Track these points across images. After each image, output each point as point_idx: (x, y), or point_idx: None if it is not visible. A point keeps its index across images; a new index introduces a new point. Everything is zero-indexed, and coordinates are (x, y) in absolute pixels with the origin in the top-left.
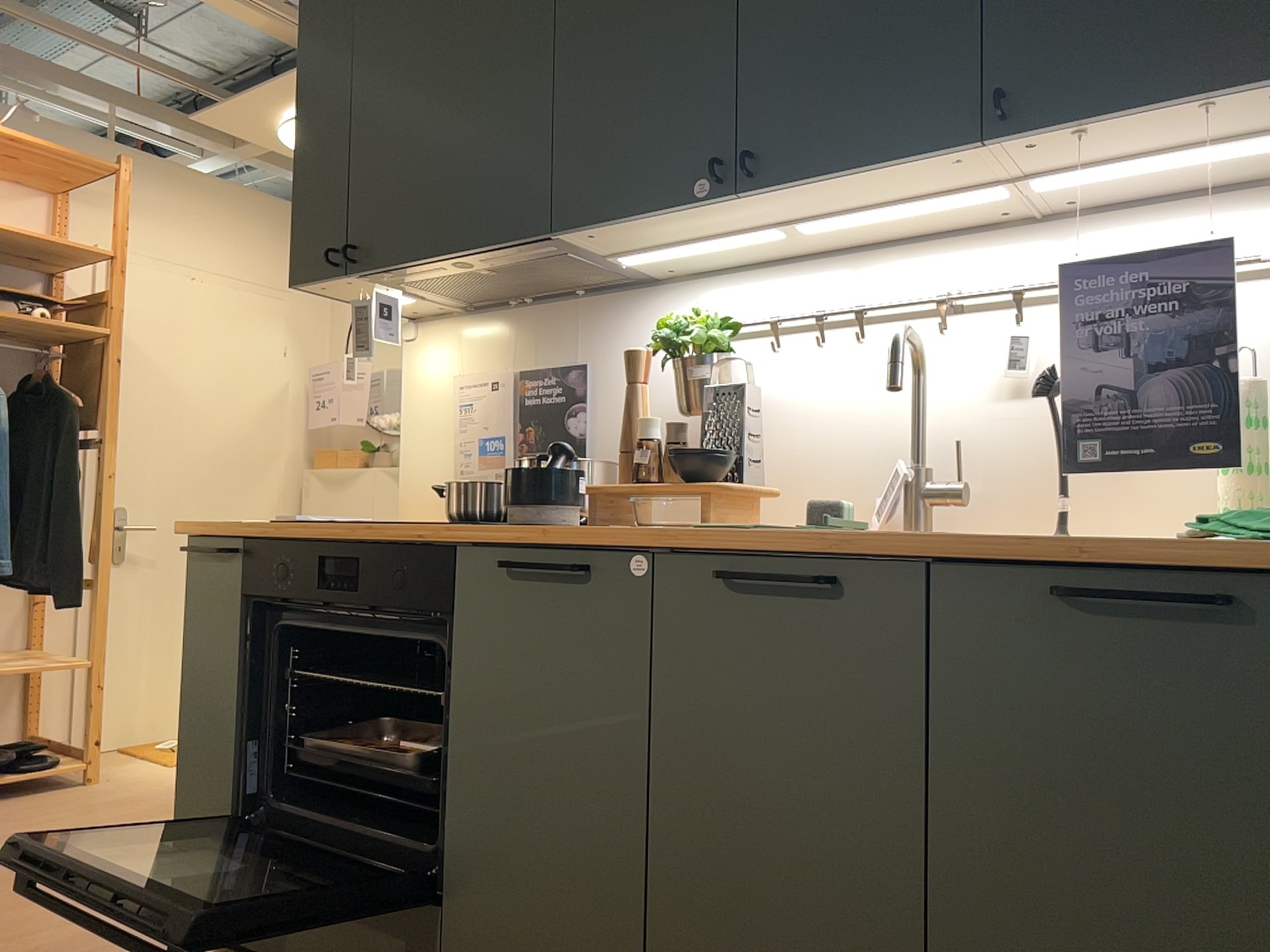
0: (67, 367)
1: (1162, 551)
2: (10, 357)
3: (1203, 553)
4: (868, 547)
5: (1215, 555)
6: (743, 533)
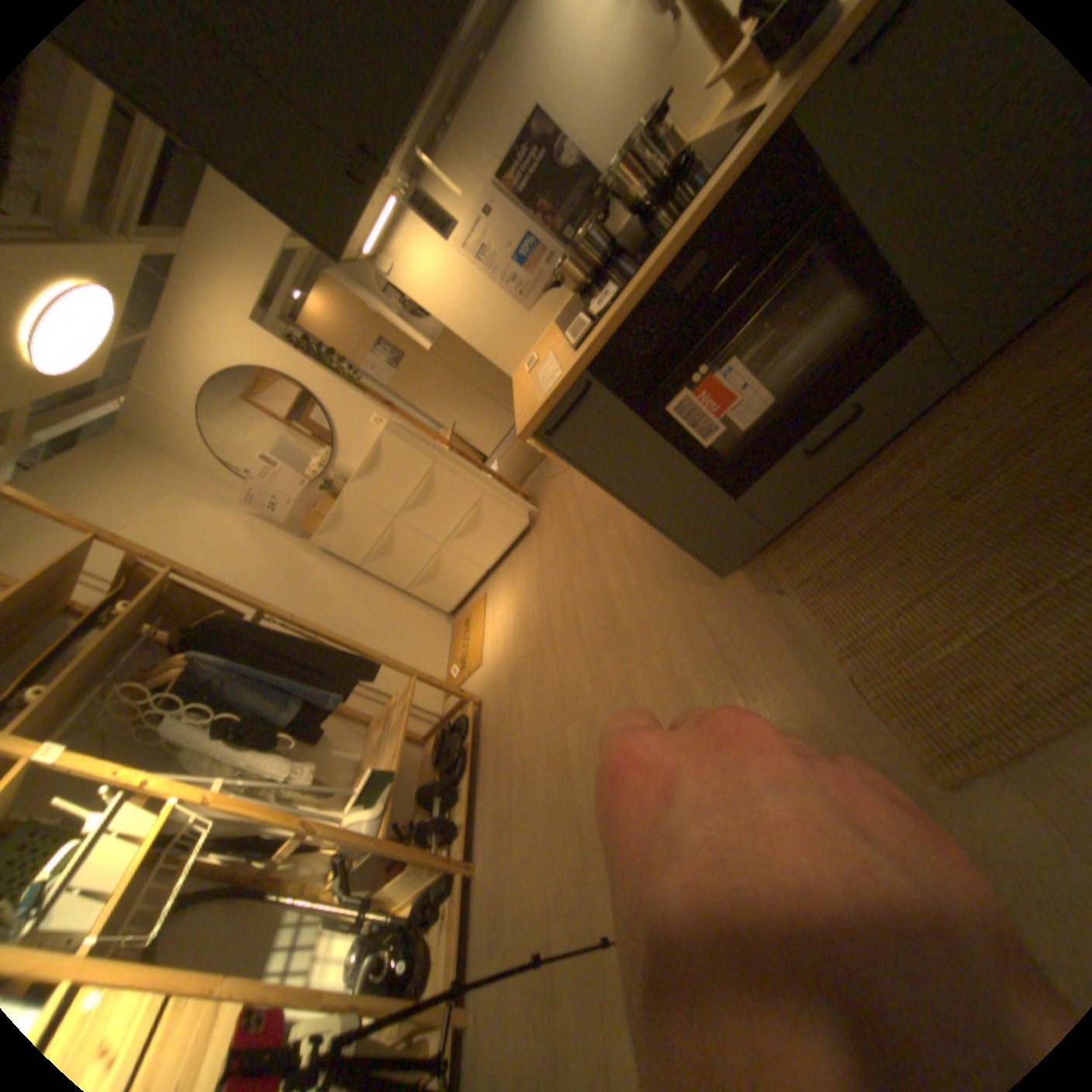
0: (159, 632)
1: None
2: (130, 664)
3: None
4: None
5: None
6: None
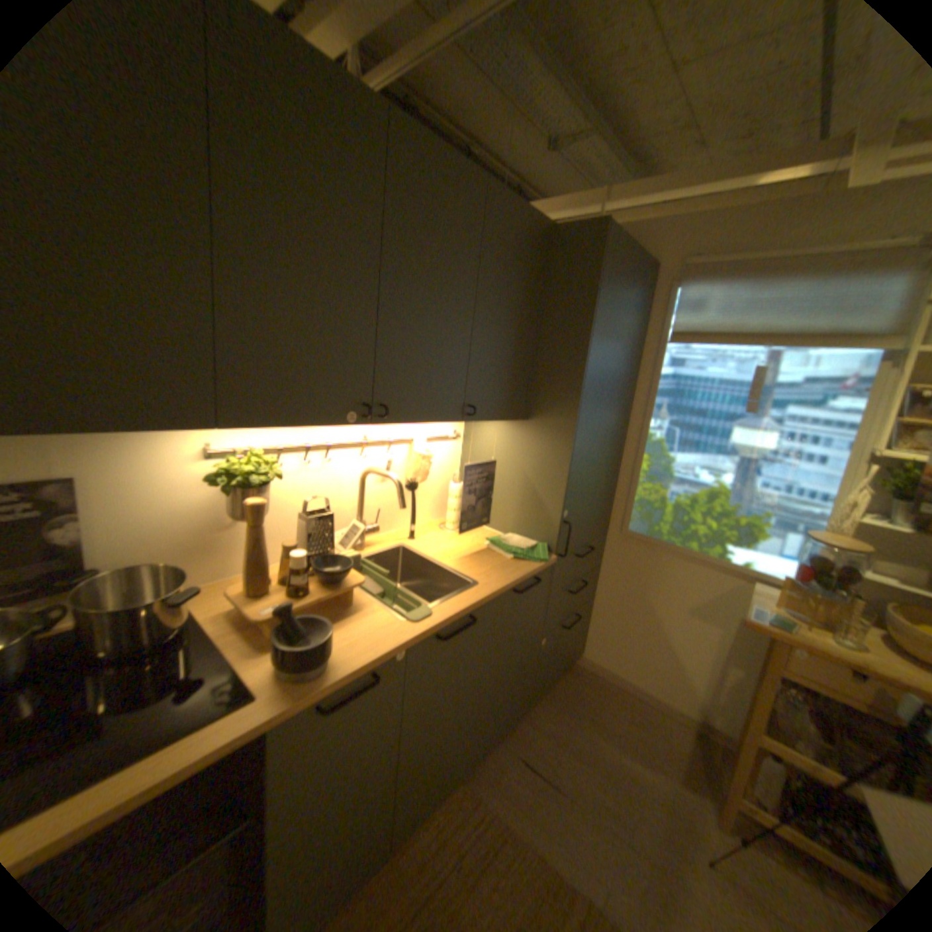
0: None
1: (525, 571)
2: None
3: (537, 572)
4: (482, 603)
5: (533, 569)
6: (437, 616)
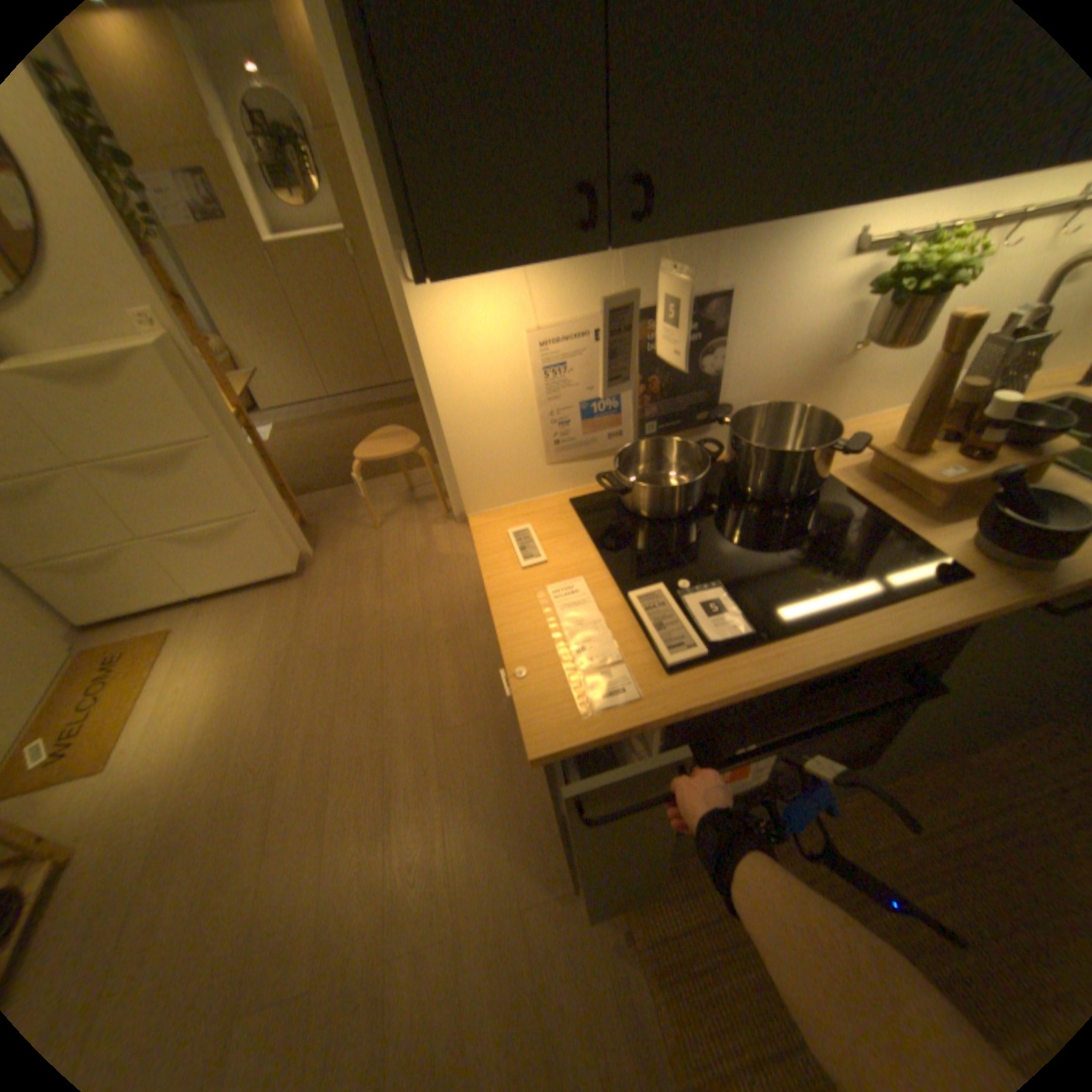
0: None
1: None
2: None
3: None
4: None
5: None
6: None
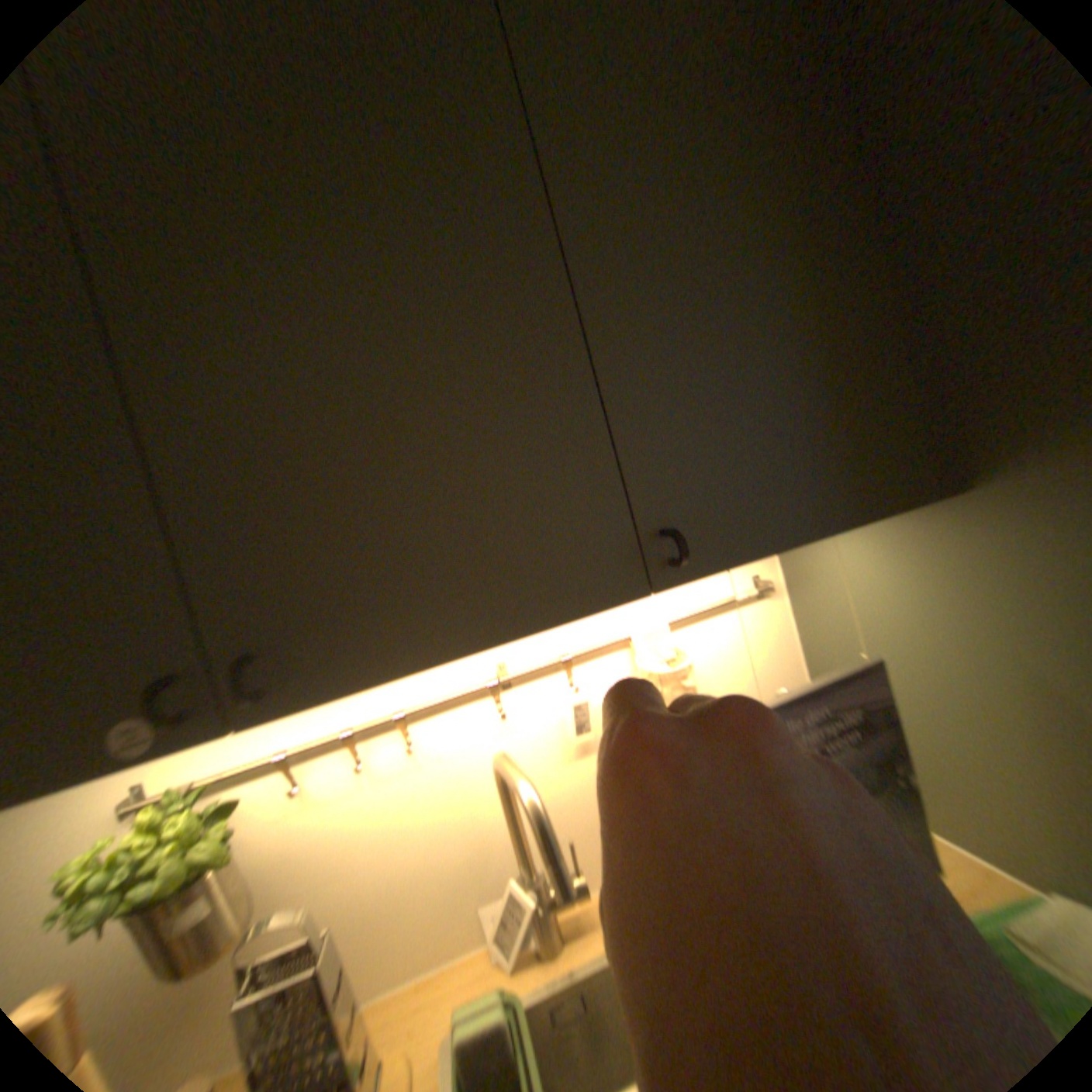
0: None
1: None
2: None
3: None
4: None
5: None
6: None
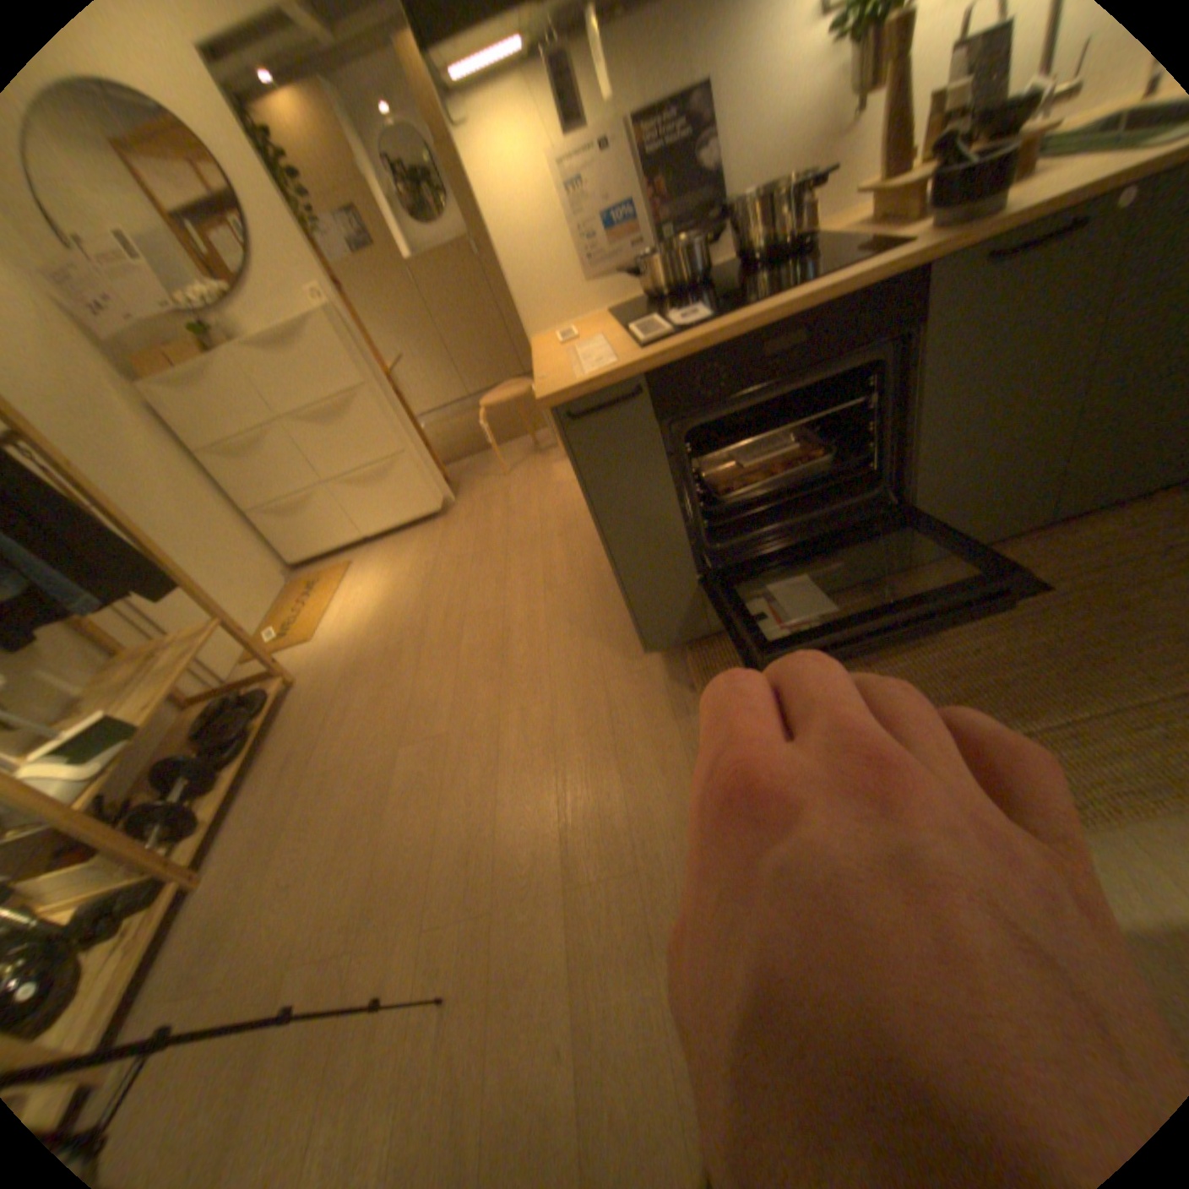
0: None
1: None
2: None
3: None
4: None
5: None
6: None
